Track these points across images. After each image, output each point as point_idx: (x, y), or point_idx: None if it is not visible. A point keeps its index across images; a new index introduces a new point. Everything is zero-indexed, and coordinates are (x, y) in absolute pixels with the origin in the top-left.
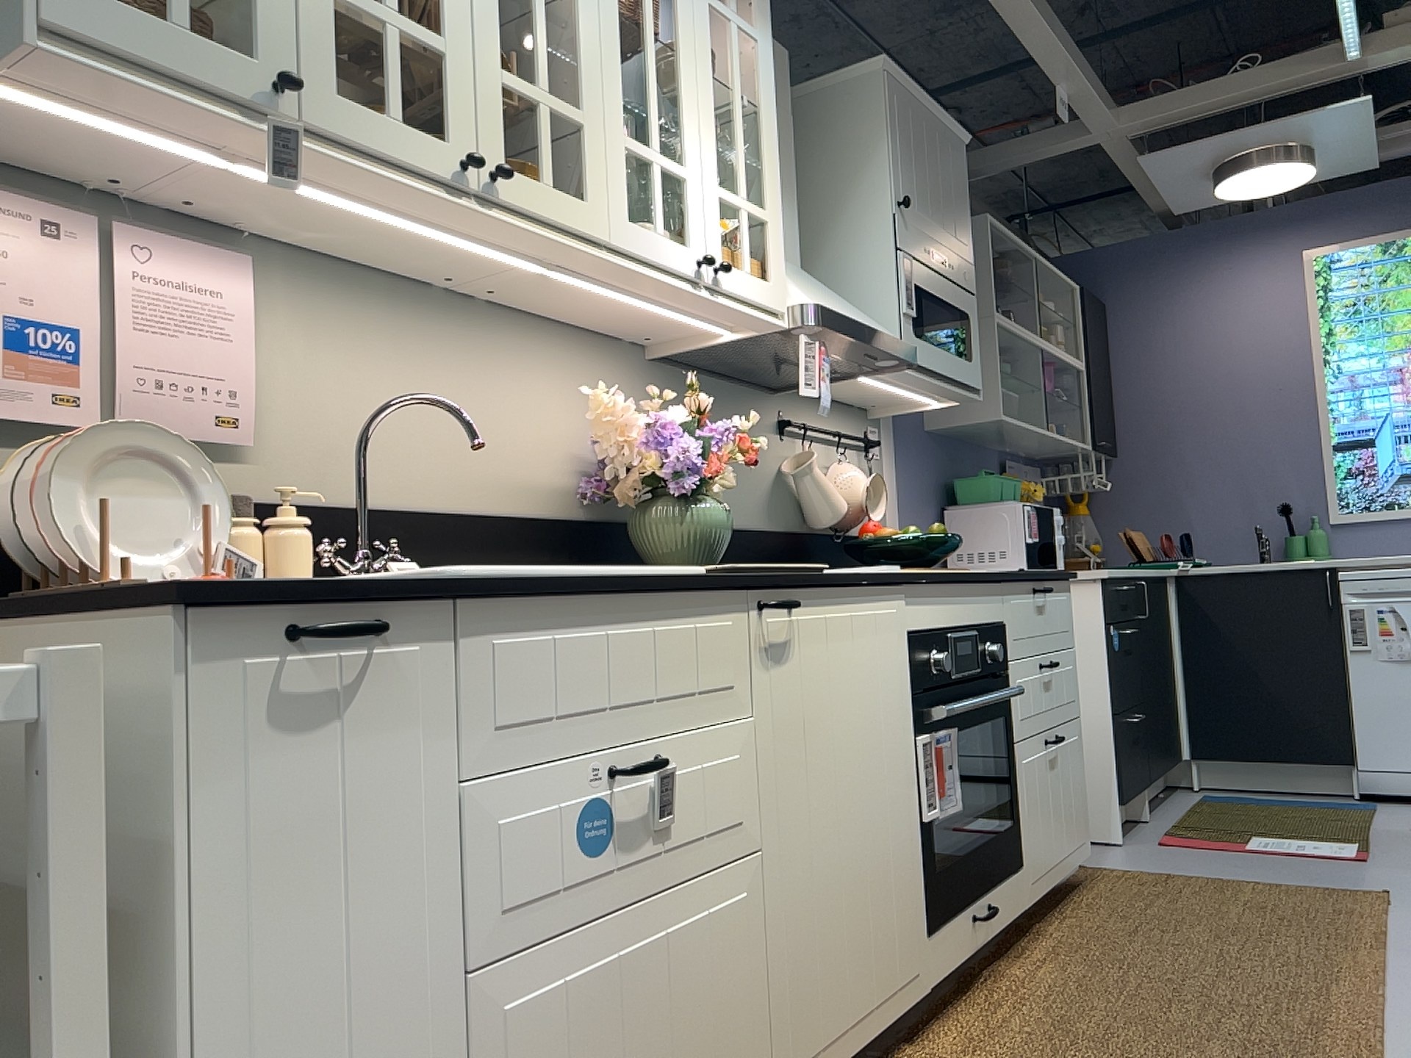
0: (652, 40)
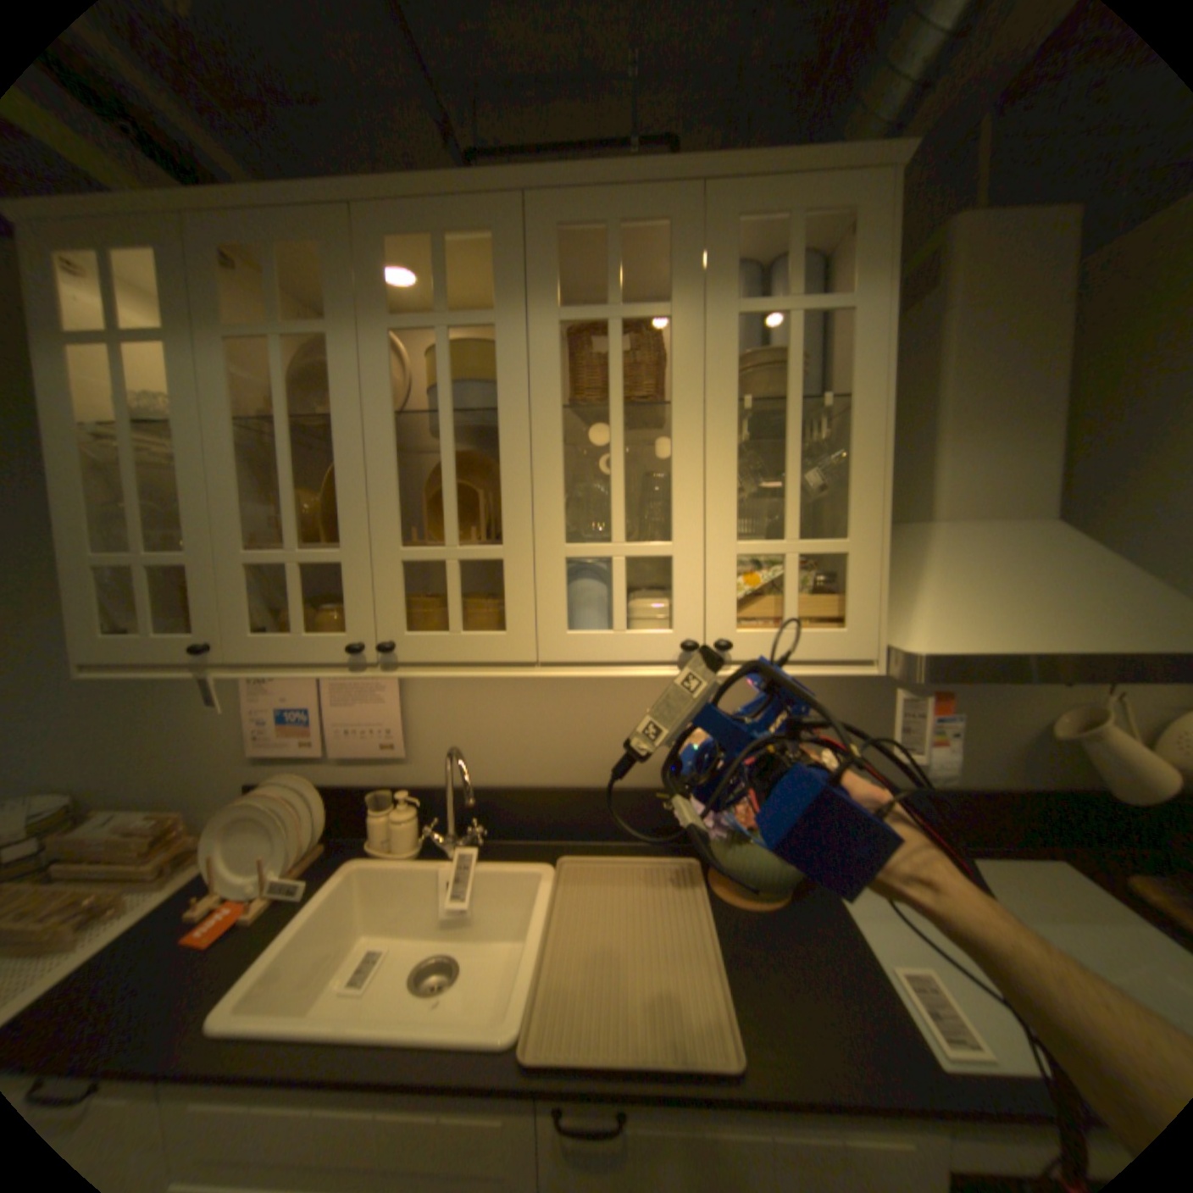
0: (617, 417)
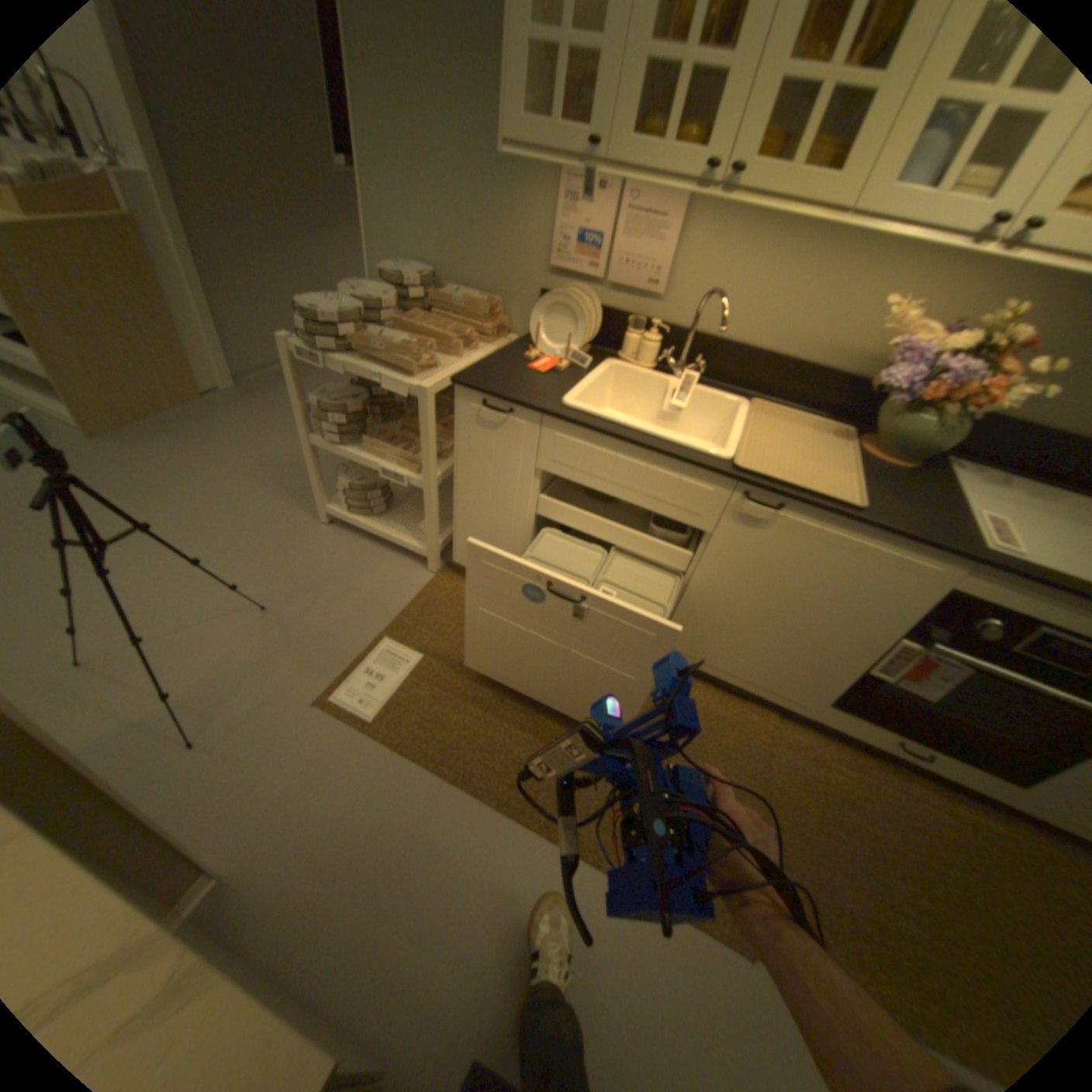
0: None
